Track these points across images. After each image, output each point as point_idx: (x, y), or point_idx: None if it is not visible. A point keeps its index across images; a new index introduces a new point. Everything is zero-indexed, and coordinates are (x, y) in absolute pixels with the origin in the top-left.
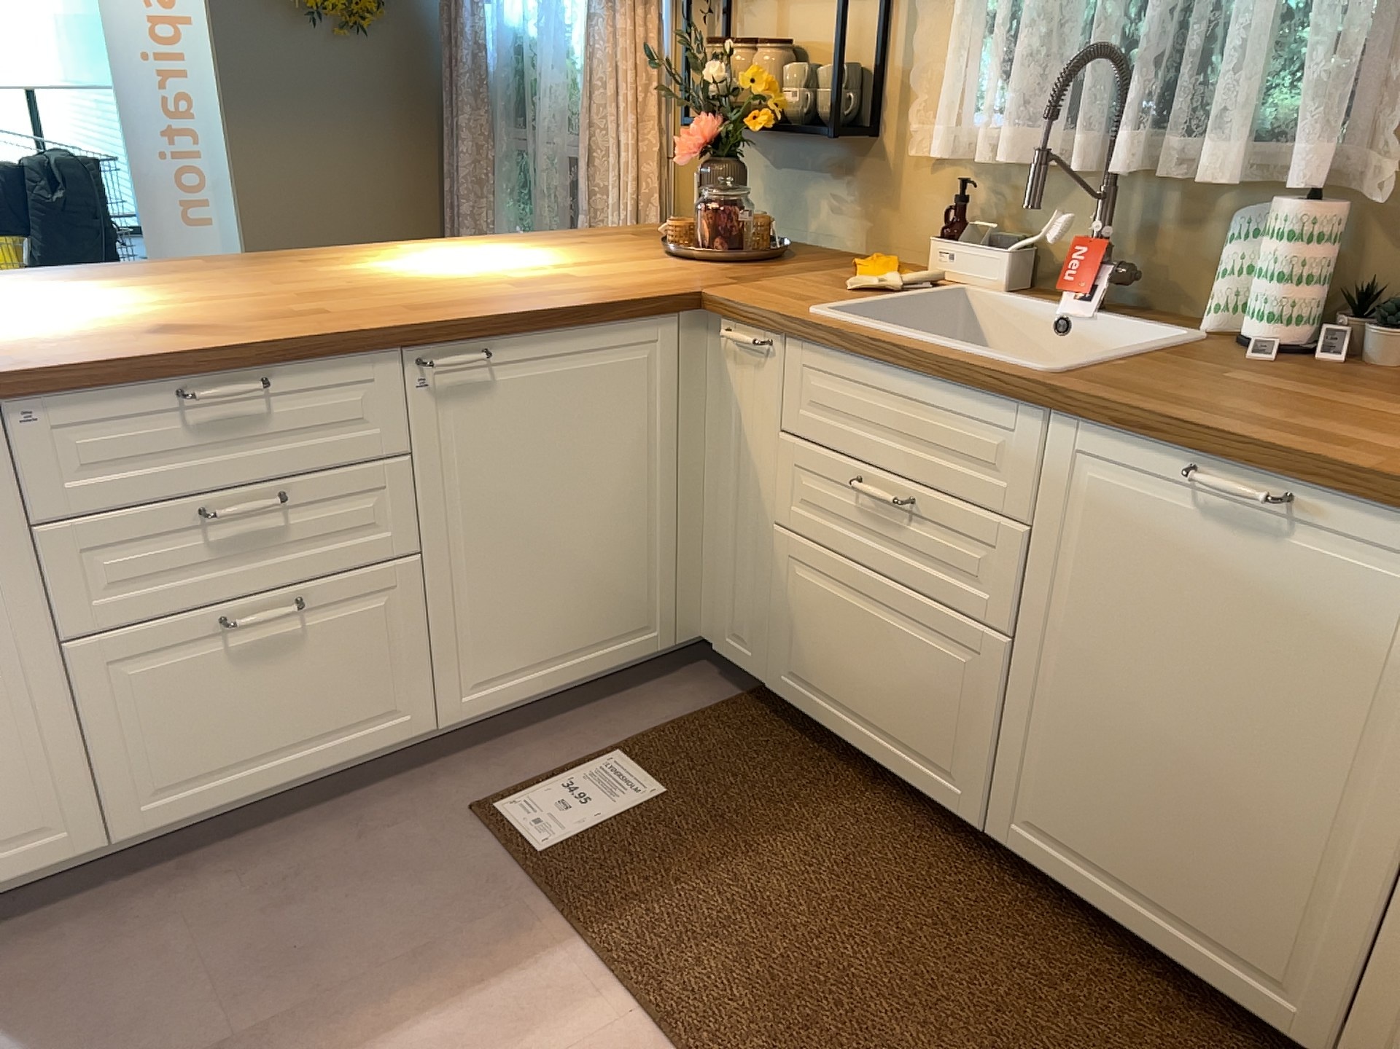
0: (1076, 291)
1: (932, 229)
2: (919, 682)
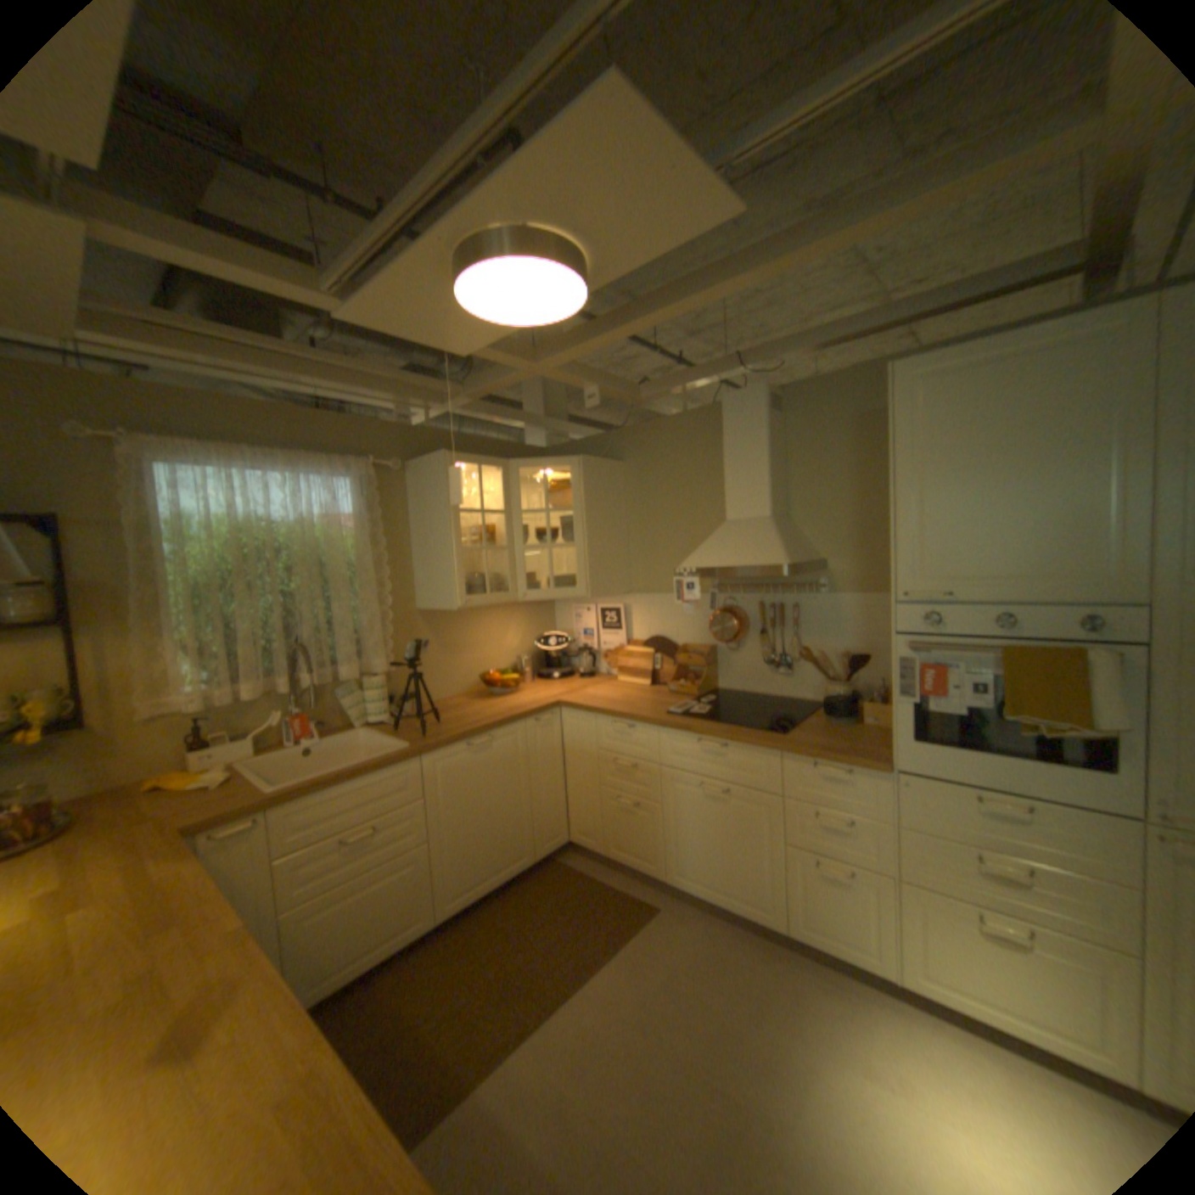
0: (307, 739)
1: (159, 758)
2: (395, 902)
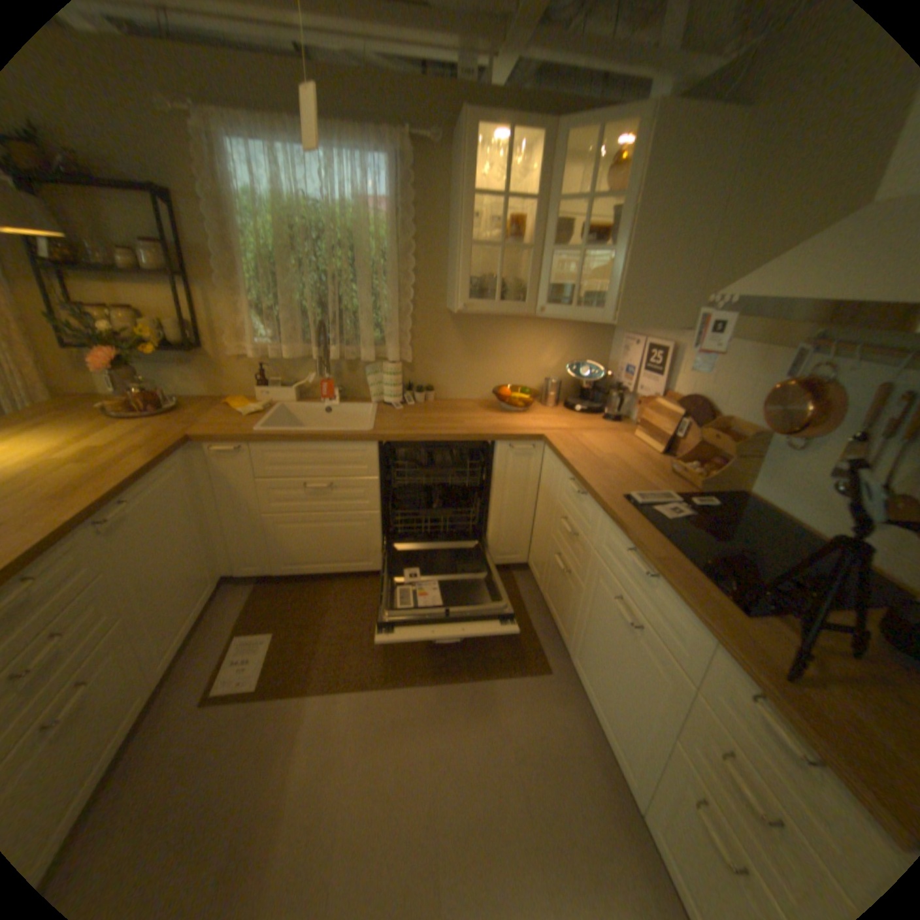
0: (330, 398)
1: (245, 382)
2: (347, 539)
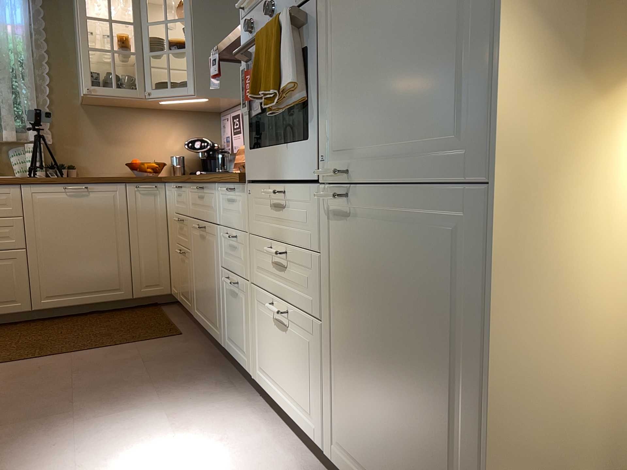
0: None
1: None
2: None
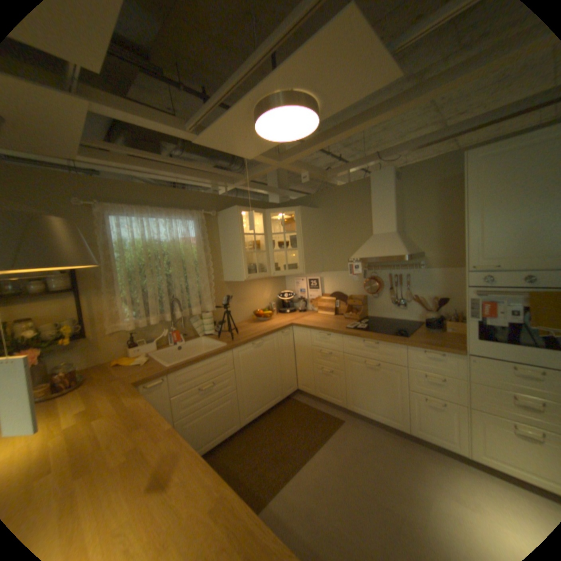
0: (178, 342)
1: (115, 351)
2: (222, 417)
